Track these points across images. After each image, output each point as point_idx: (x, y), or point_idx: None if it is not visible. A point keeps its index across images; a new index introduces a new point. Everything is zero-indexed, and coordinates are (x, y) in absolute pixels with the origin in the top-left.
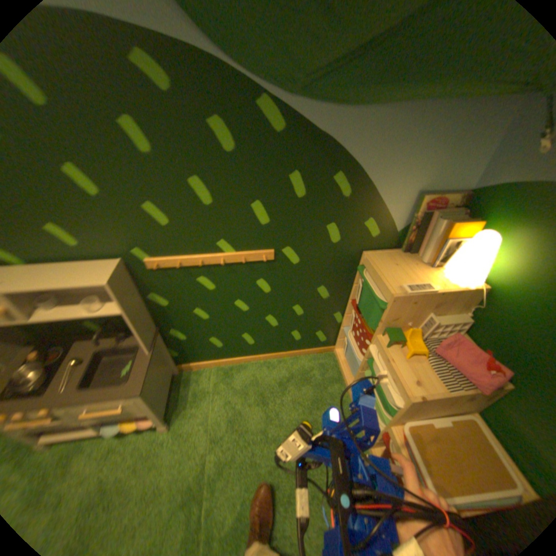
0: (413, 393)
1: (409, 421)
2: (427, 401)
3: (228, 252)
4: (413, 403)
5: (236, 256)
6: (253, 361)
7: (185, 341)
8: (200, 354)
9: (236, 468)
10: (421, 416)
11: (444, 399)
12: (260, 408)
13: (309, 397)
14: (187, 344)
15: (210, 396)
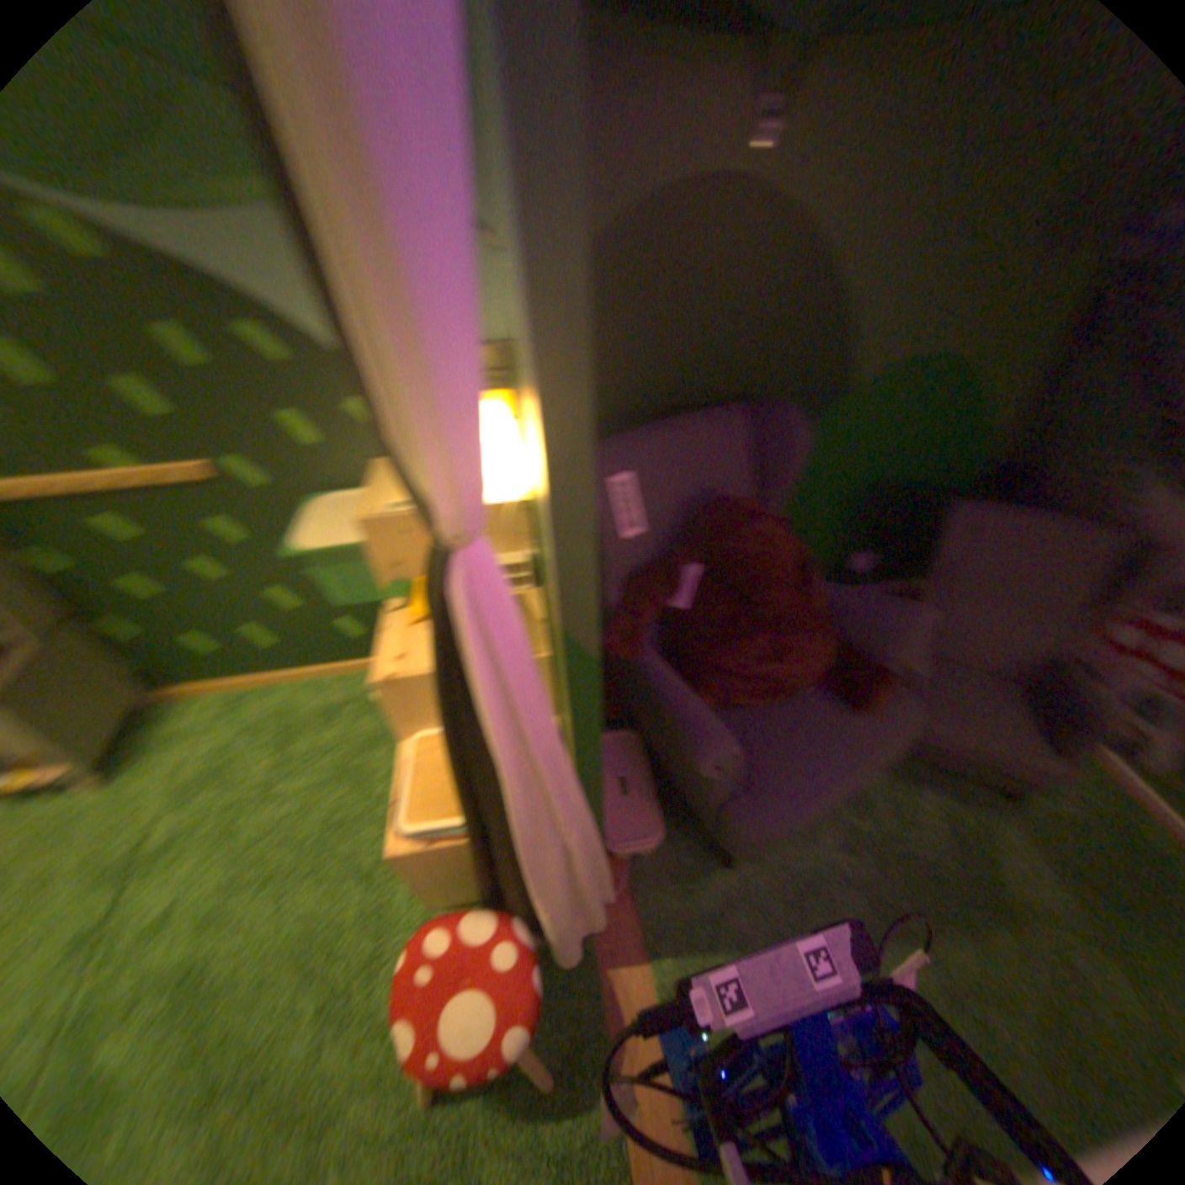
0: (377, 674)
1: (412, 729)
2: (391, 683)
3: (110, 470)
4: (368, 686)
5: (126, 477)
6: (286, 684)
7: (128, 646)
8: (174, 672)
9: (193, 845)
10: (421, 717)
11: (422, 679)
12: (270, 755)
13: (365, 734)
14: (136, 652)
15: (189, 742)
